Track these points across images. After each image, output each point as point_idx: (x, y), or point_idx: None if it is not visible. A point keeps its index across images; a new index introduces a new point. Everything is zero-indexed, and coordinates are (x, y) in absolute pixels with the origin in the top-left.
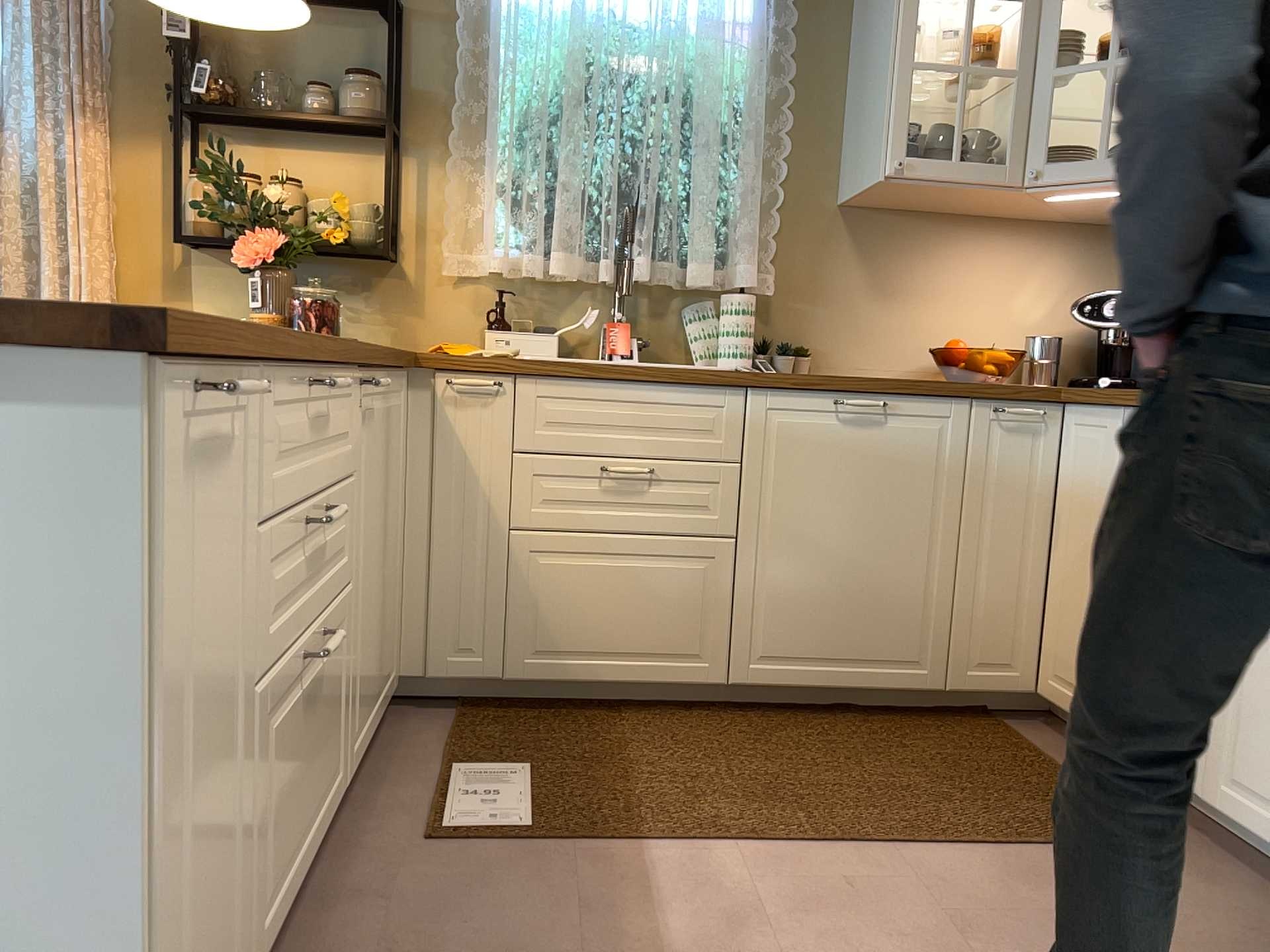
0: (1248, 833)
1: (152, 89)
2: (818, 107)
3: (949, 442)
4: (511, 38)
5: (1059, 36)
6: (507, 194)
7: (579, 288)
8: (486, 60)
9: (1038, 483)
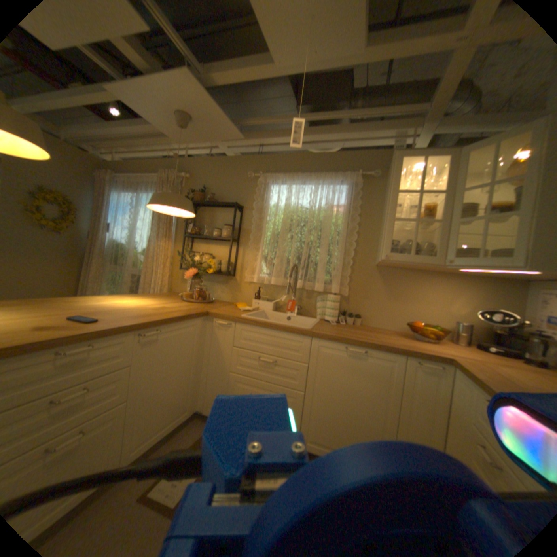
0: None
1: (184, 229)
2: (369, 231)
3: (396, 373)
4: (268, 213)
5: (465, 205)
6: (262, 259)
7: (284, 288)
8: (262, 220)
9: (441, 400)
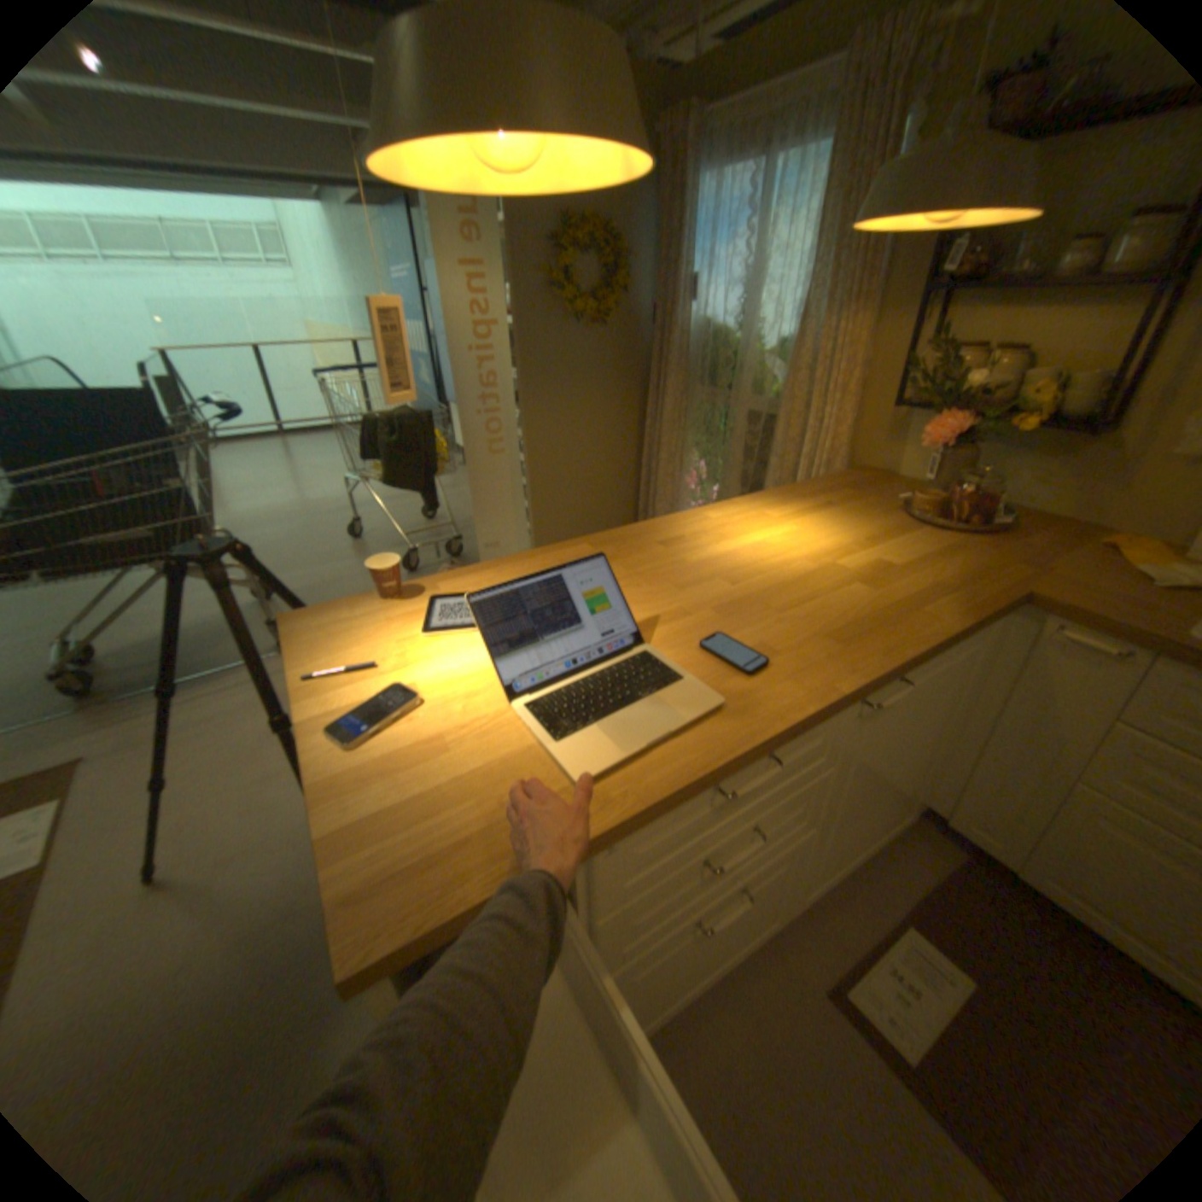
0: None
1: (919, 257)
2: None
3: None
4: None
5: None
6: None
7: None
8: None
9: None
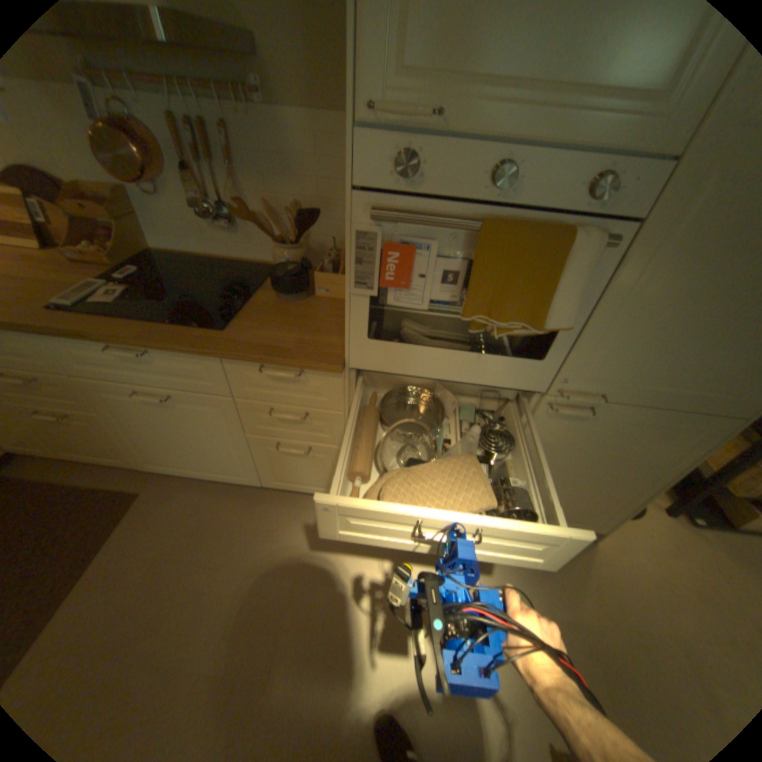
0: (163, 473)
1: None
2: None
3: None
4: None
5: None
6: None
7: None
8: None
9: None
